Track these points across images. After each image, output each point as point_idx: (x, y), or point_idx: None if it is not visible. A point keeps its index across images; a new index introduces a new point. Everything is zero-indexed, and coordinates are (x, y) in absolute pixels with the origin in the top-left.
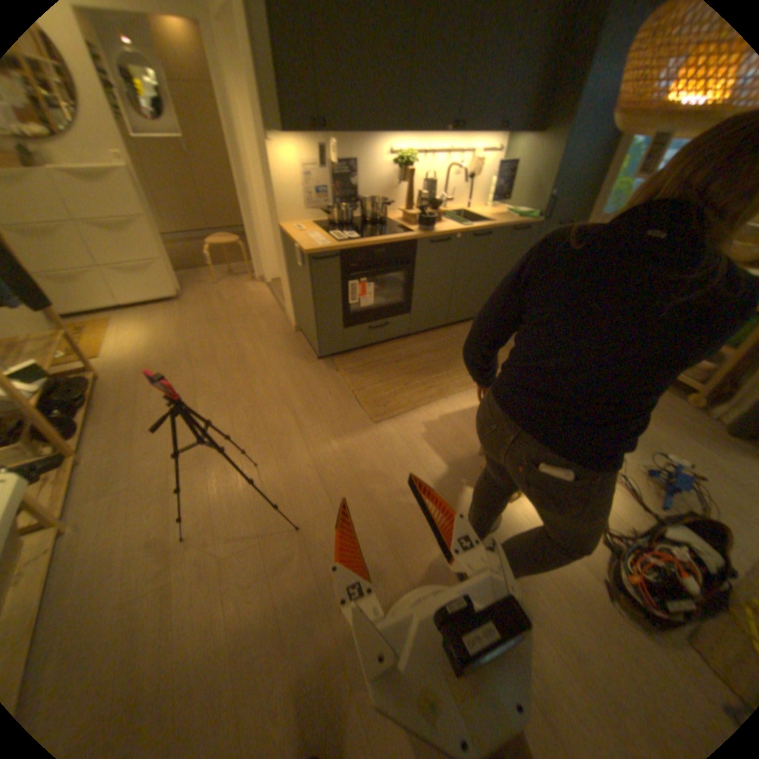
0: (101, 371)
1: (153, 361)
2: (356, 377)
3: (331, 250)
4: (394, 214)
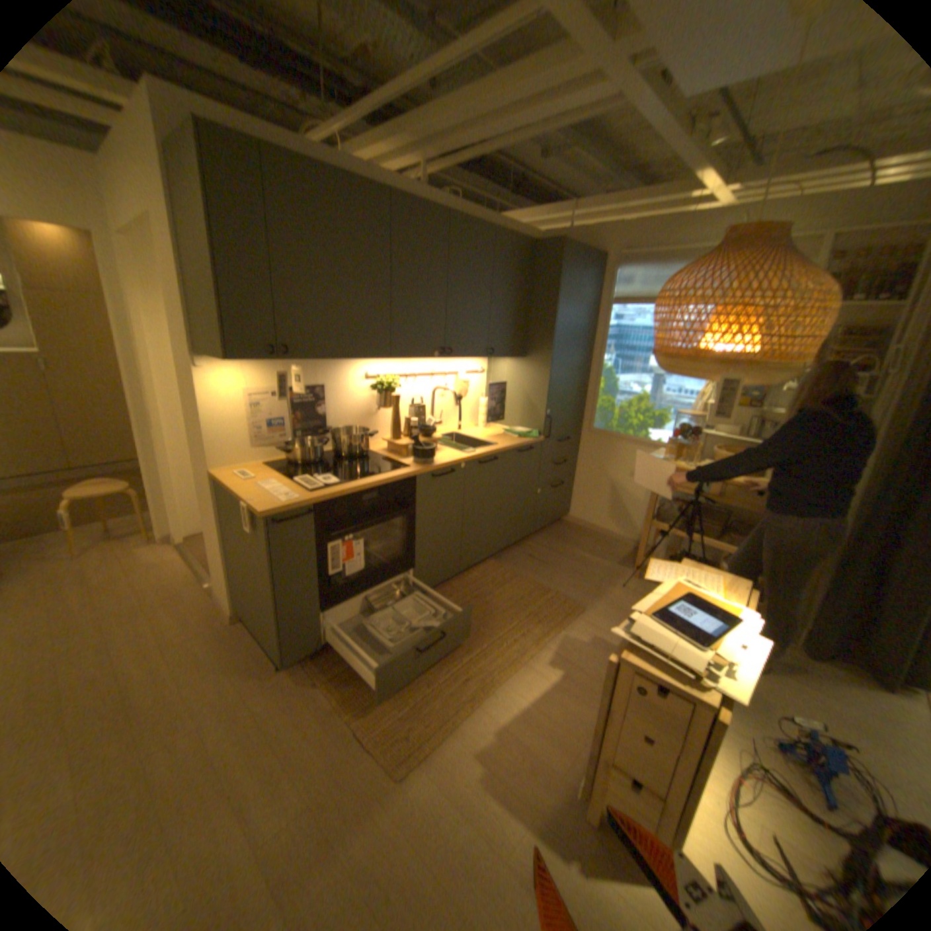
0: None
1: None
2: (349, 691)
3: (301, 506)
4: (374, 444)
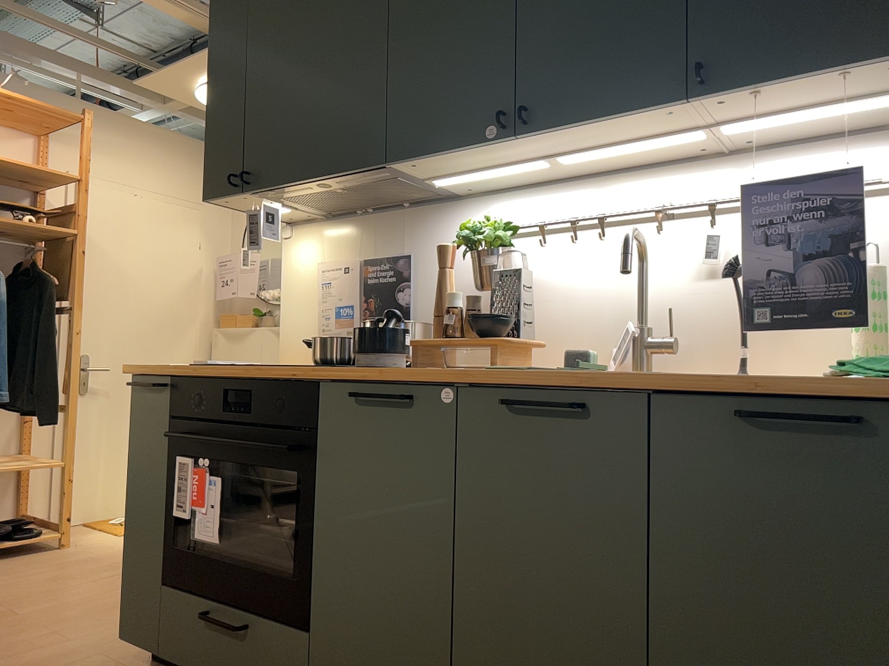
0: (84, 544)
1: (116, 557)
2: None
3: (156, 371)
4: None
